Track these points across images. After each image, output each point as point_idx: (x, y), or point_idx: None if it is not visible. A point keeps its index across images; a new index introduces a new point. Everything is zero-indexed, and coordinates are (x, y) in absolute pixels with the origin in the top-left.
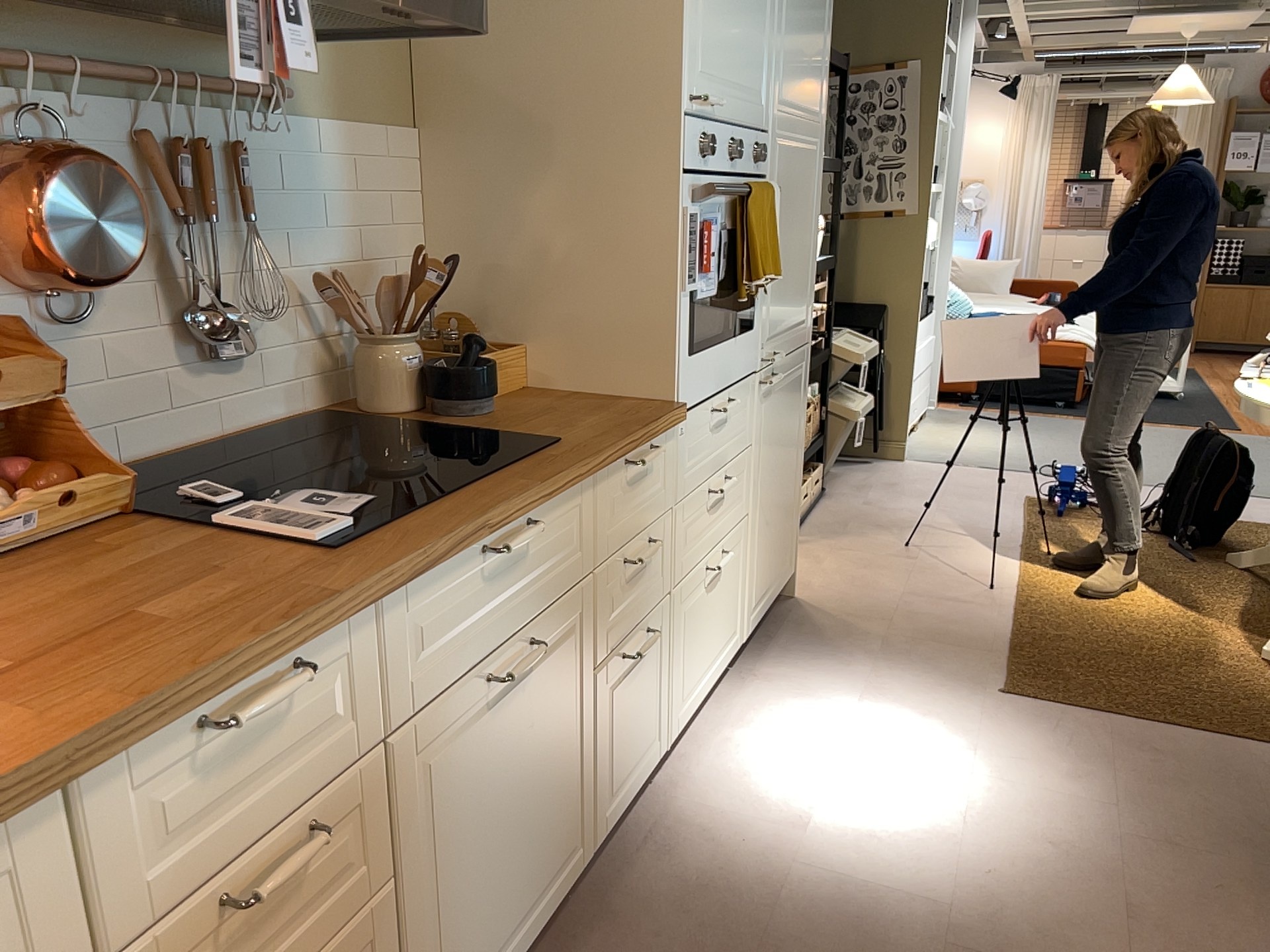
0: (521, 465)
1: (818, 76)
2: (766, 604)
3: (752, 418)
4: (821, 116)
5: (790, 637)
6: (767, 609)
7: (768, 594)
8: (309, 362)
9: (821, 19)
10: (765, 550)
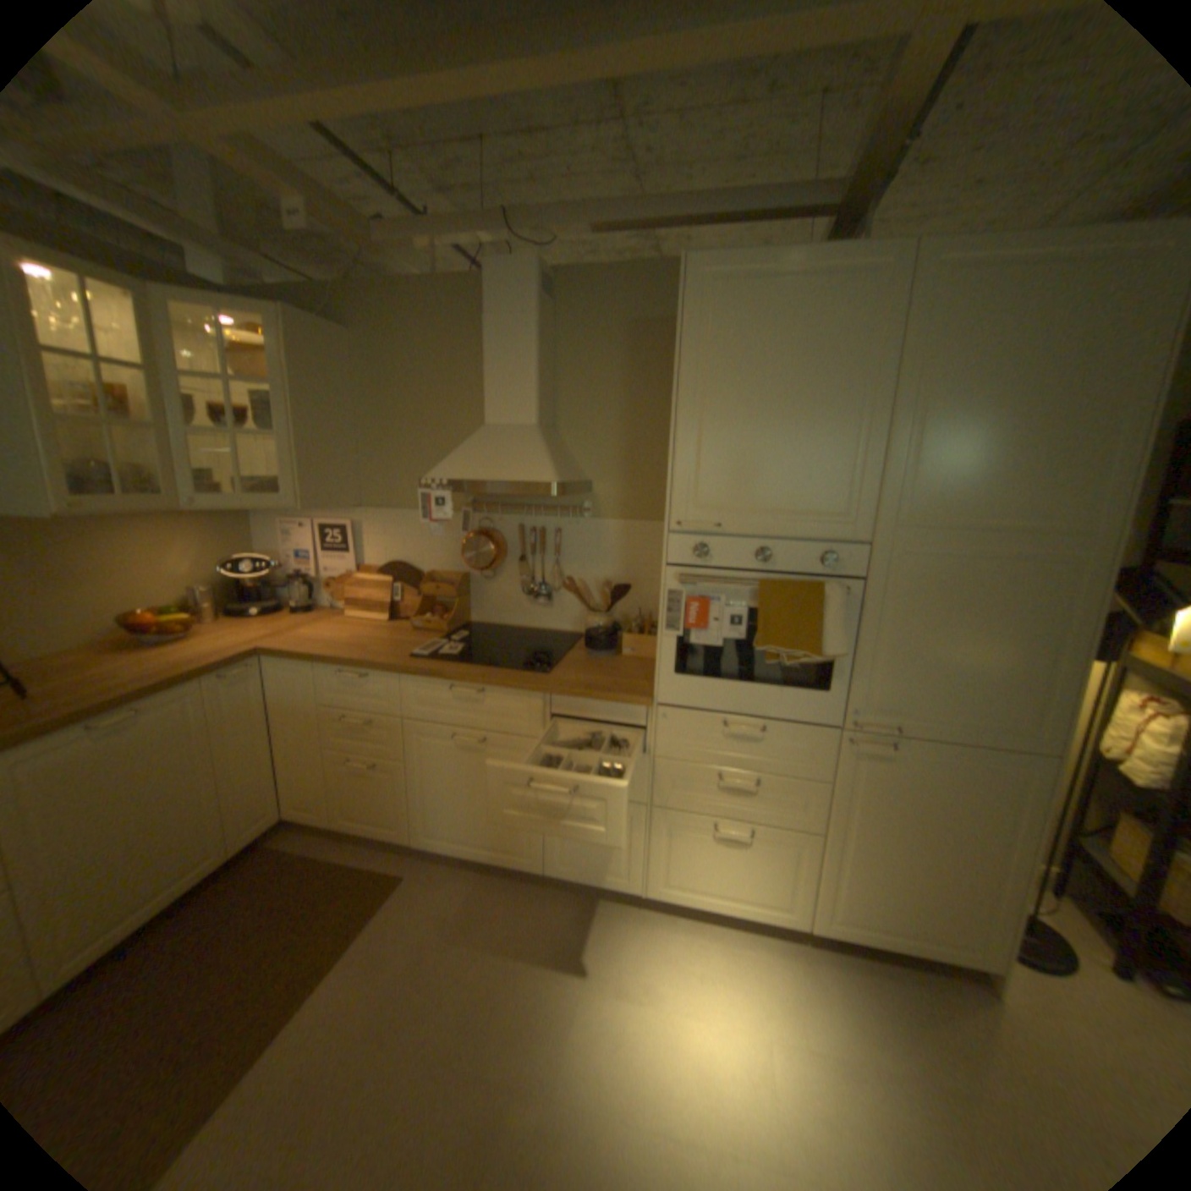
0: (506, 671)
1: (1066, 485)
2: (881, 942)
3: (825, 761)
4: (1094, 525)
5: (903, 995)
6: (888, 950)
7: (891, 939)
8: (585, 614)
9: (1079, 426)
10: (874, 891)
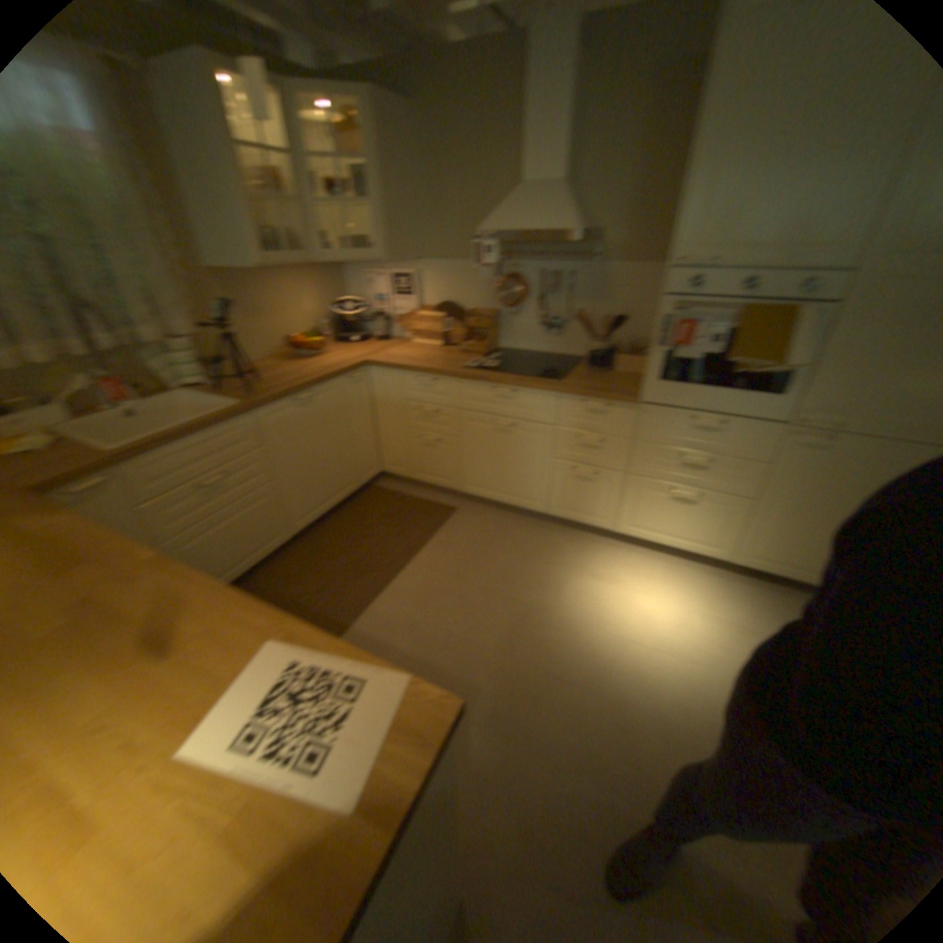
0: (534, 378)
1: None
2: (786, 572)
3: (771, 447)
4: None
5: (794, 604)
6: (790, 578)
7: (794, 571)
8: (589, 341)
9: None
10: (789, 539)
